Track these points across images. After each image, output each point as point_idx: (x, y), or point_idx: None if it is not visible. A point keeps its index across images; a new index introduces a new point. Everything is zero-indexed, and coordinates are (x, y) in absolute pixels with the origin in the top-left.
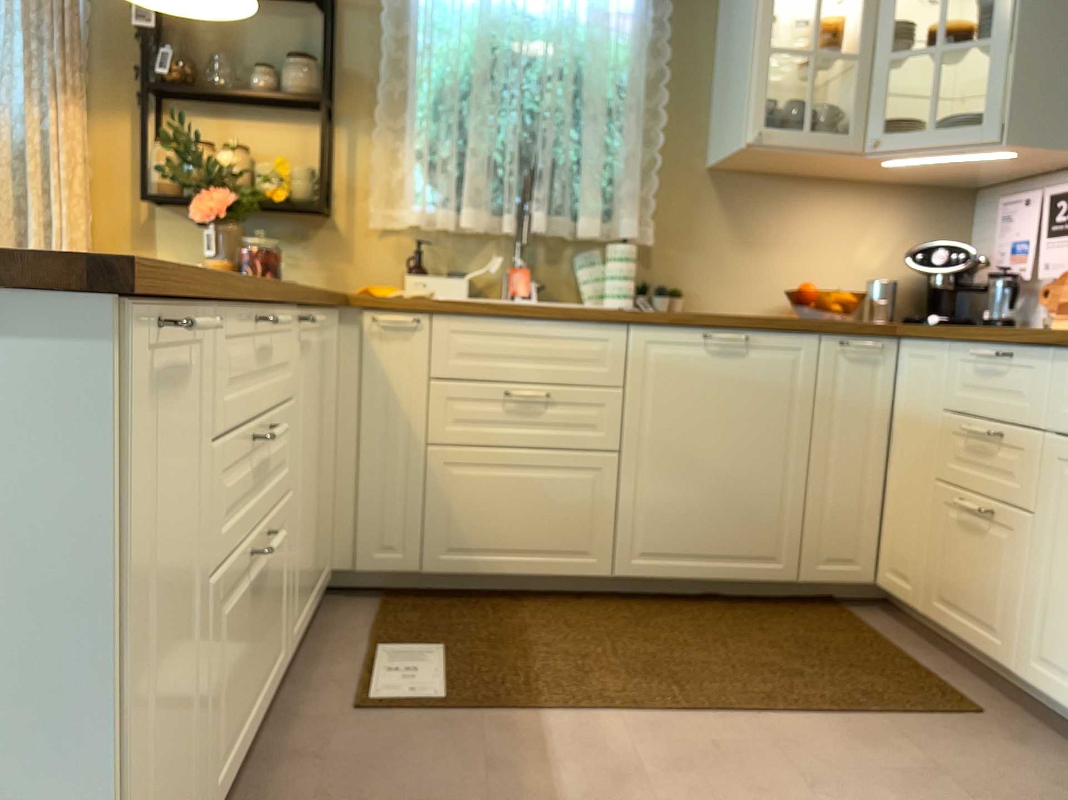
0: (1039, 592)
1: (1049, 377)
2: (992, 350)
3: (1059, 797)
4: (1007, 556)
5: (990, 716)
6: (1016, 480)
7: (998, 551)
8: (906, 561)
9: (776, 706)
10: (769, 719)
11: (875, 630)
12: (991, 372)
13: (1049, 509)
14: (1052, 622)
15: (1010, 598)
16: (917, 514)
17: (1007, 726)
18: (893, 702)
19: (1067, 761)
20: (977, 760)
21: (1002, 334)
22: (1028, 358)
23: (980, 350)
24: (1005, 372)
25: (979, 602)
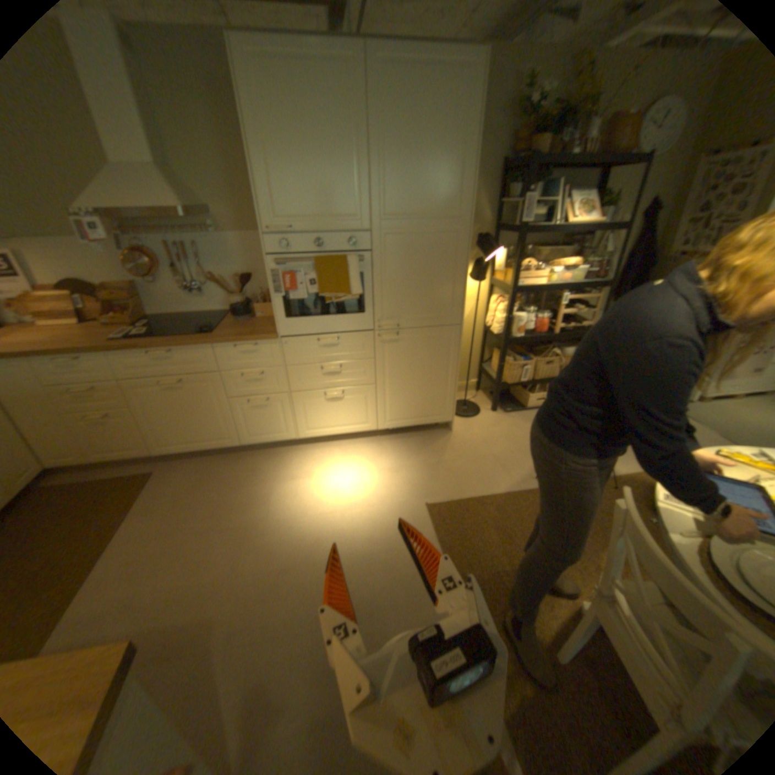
0: (146, 428)
1: (106, 361)
2: (63, 357)
3: (198, 472)
4: (123, 424)
5: (153, 471)
6: (111, 399)
7: (117, 425)
8: (62, 450)
9: (107, 534)
10: (115, 539)
11: (70, 482)
12: (68, 365)
13: (134, 403)
14: (156, 433)
15: (133, 436)
16: (56, 431)
17: (161, 469)
18: (129, 495)
19: (184, 463)
20: (173, 484)
21: (69, 350)
22: (89, 356)
23: (53, 357)
24: (77, 364)
25: (118, 444)
